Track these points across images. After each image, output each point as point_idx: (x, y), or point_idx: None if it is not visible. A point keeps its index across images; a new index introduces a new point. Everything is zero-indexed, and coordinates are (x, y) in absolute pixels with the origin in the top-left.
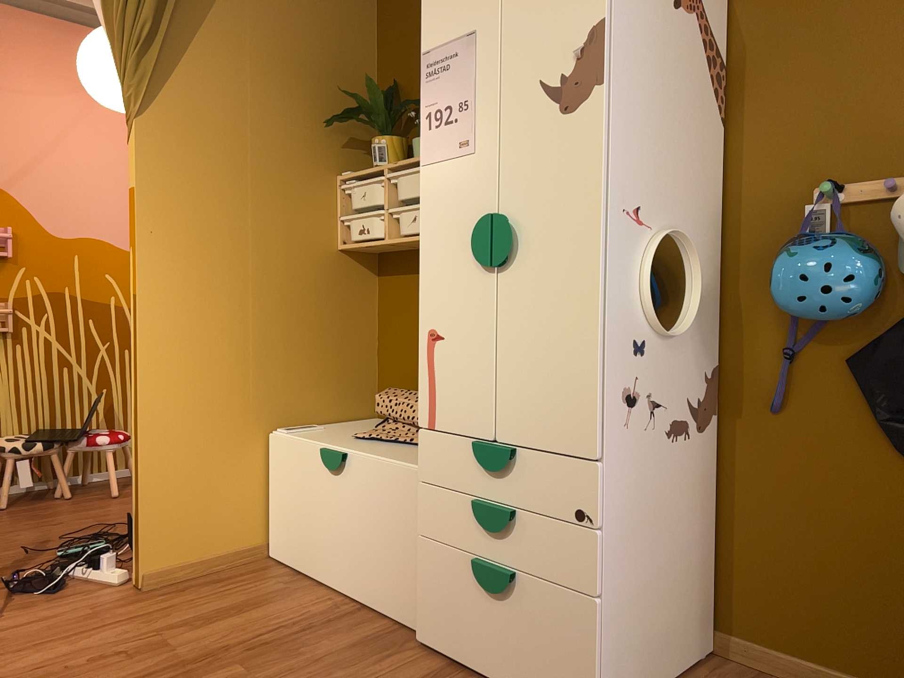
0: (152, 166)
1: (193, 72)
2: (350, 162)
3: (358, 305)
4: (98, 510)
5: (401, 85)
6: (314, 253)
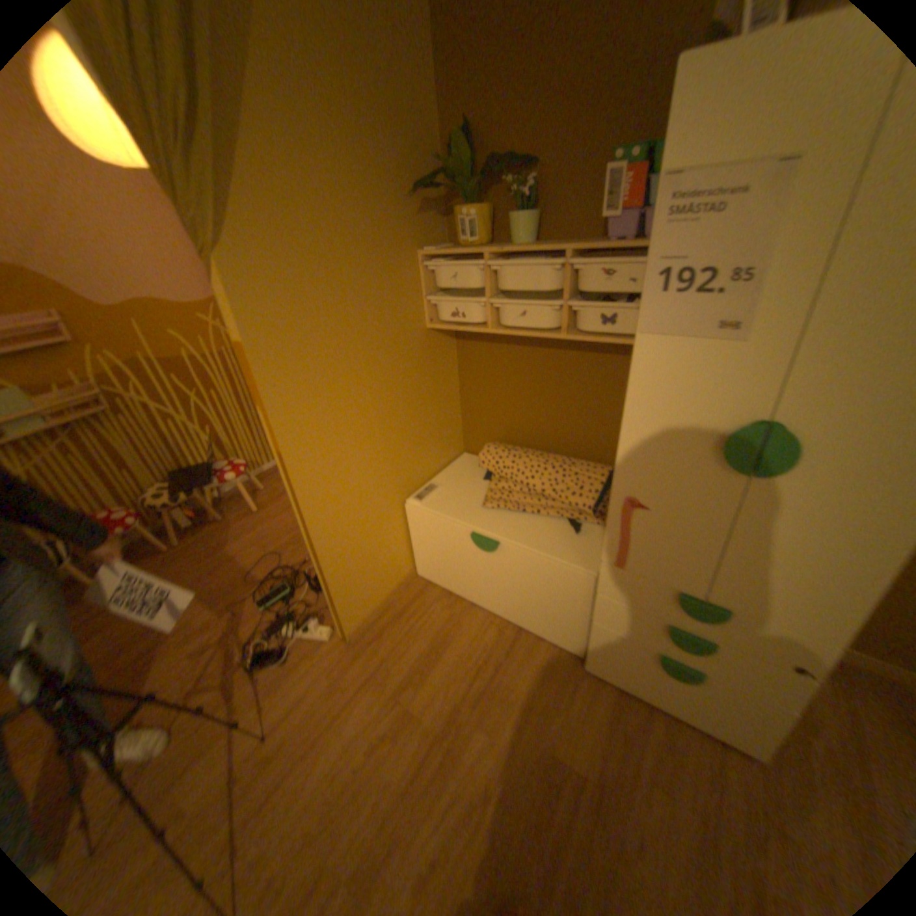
0: (250, 309)
1: (255, 156)
2: (425, 229)
3: (444, 371)
4: (254, 535)
5: (474, 123)
6: (410, 341)
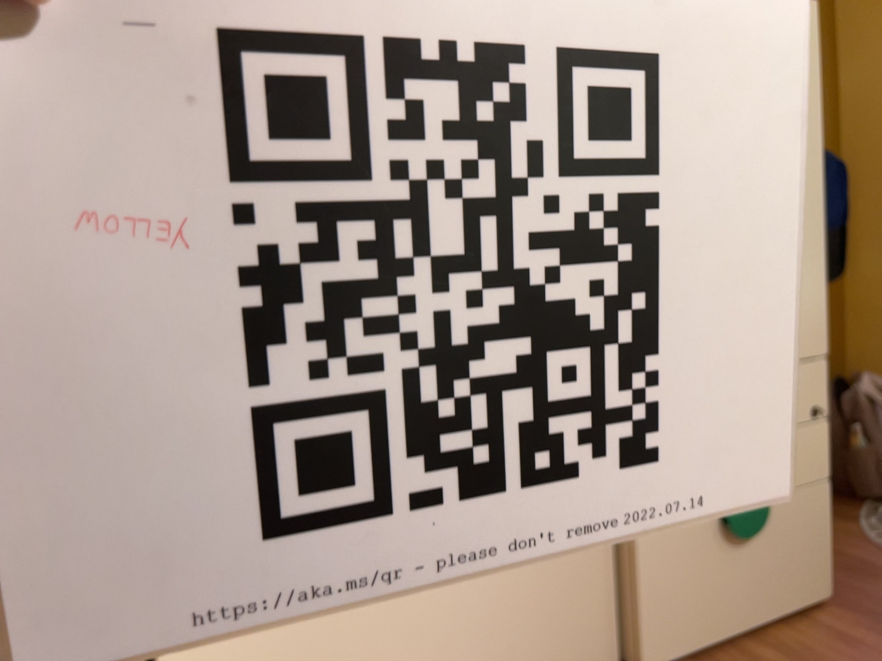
0: None
1: None
2: None
3: None
4: None
5: None
6: None
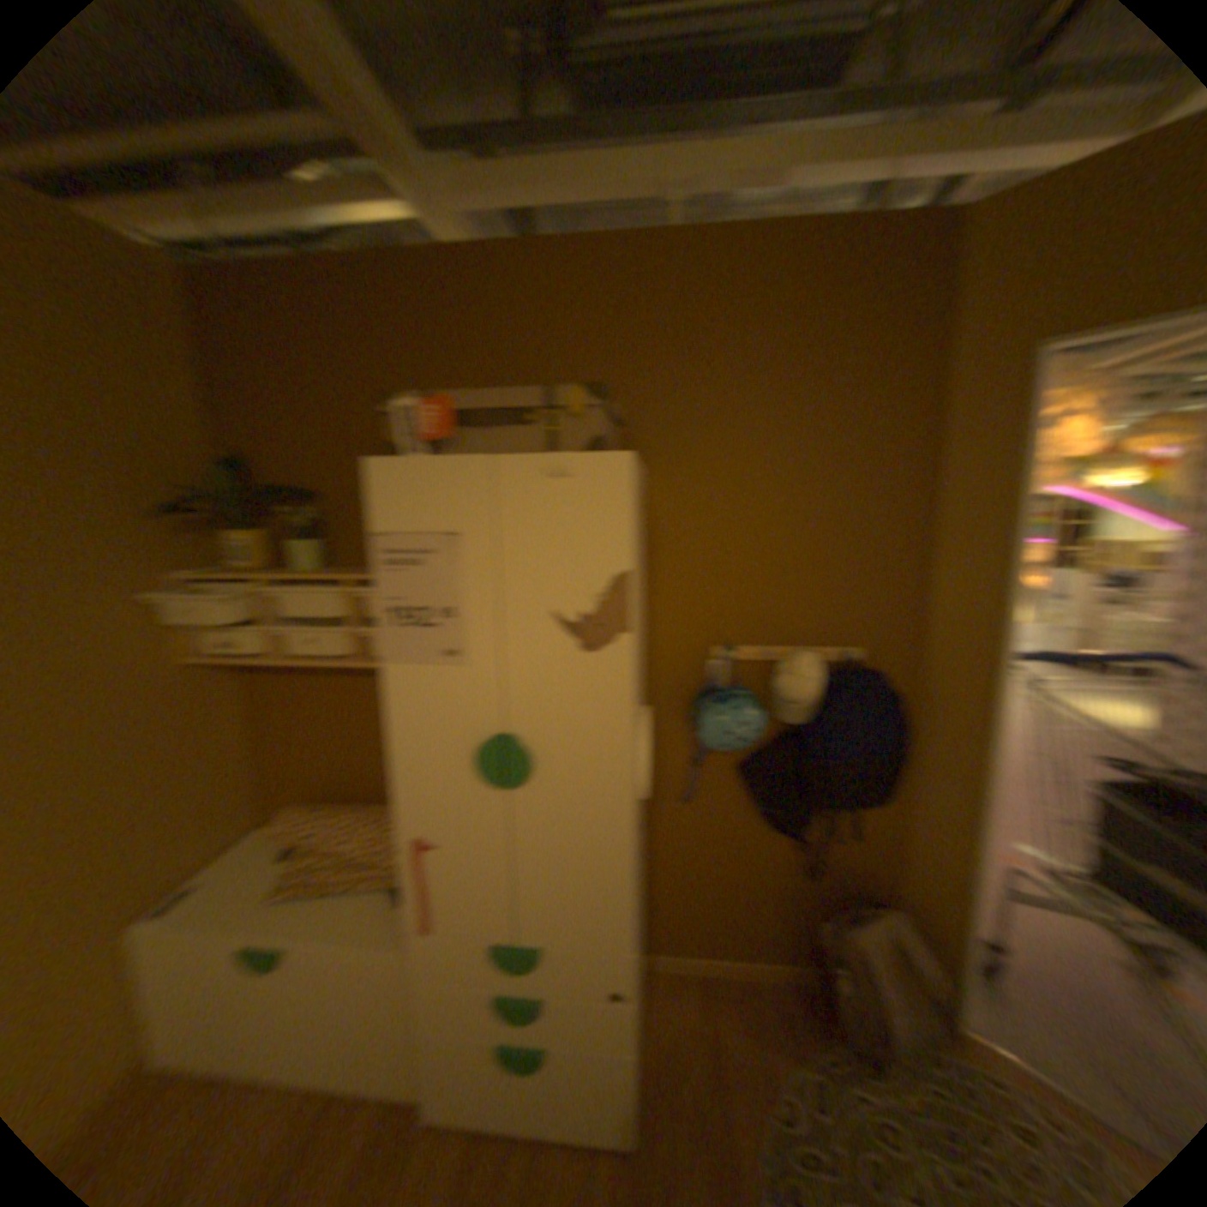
0: None
1: None
2: (172, 551)
3: (209, 719)
4: None
5: (239, 455)
6: (141, 685)
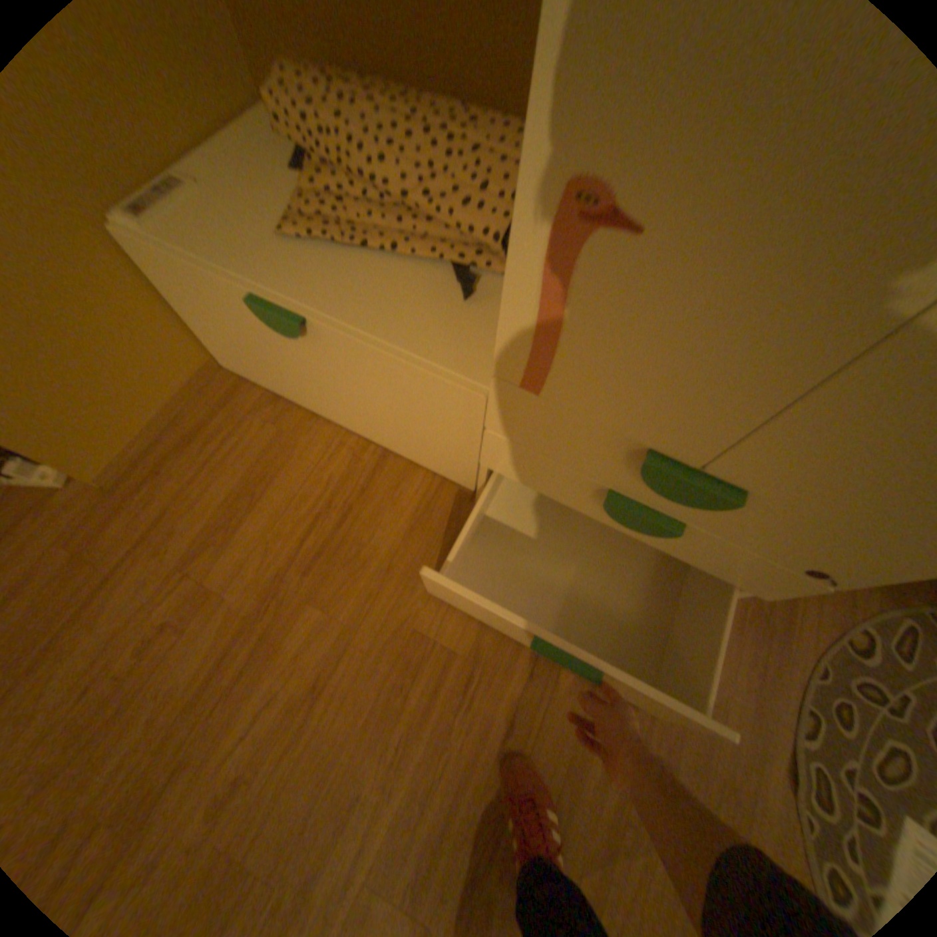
0: None
1: None
2: None
3: None
4: None
5: None
6: None
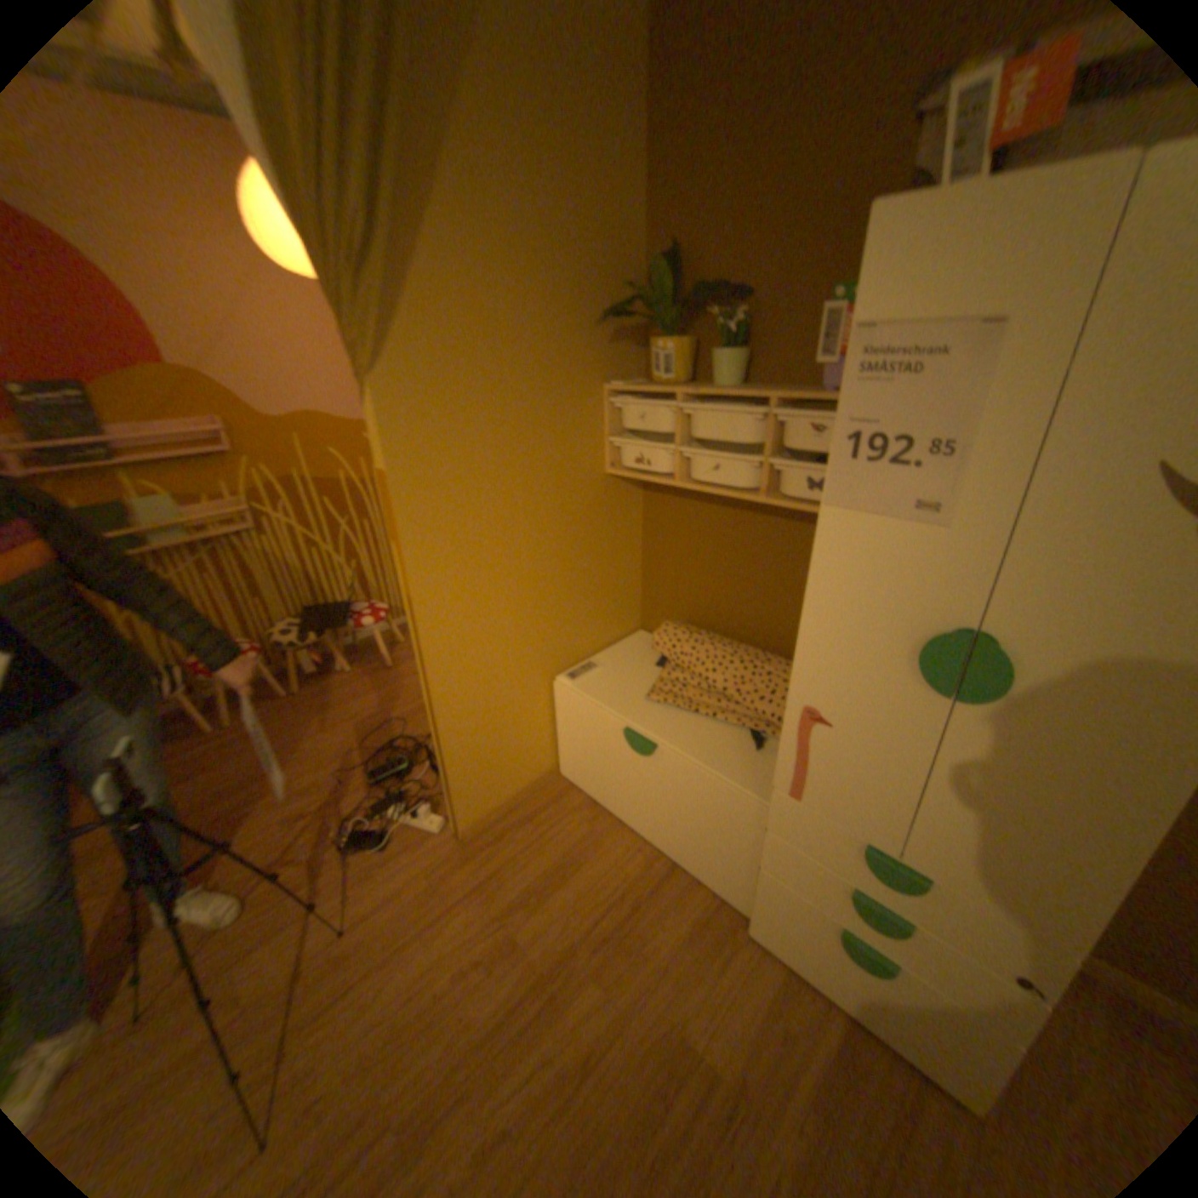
0: (397, 437)
1: (425, 279)
2: (615, 360)
3: (624, 527)
4: (381, 695)
5: (684, 246)
6: (583, 487)
